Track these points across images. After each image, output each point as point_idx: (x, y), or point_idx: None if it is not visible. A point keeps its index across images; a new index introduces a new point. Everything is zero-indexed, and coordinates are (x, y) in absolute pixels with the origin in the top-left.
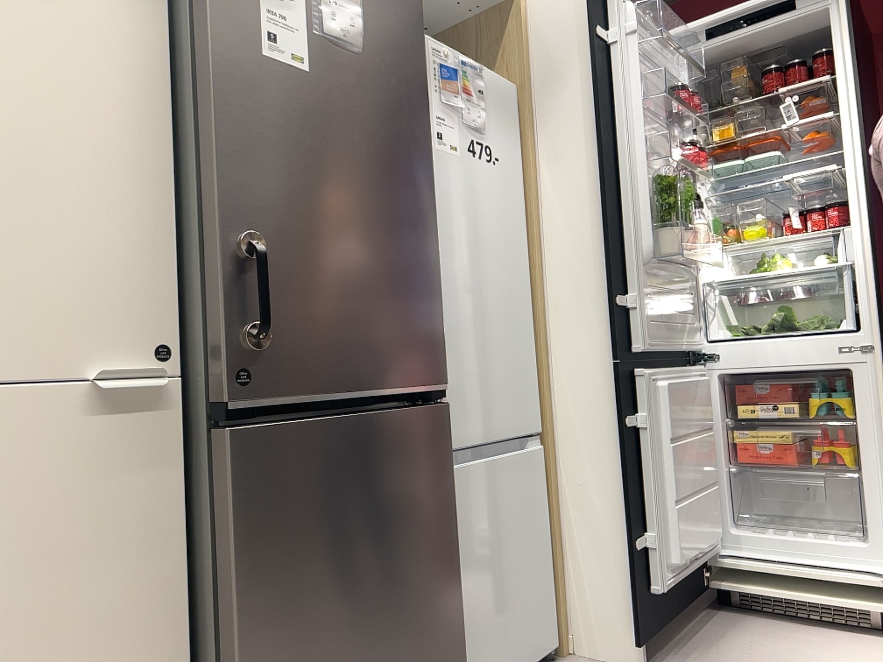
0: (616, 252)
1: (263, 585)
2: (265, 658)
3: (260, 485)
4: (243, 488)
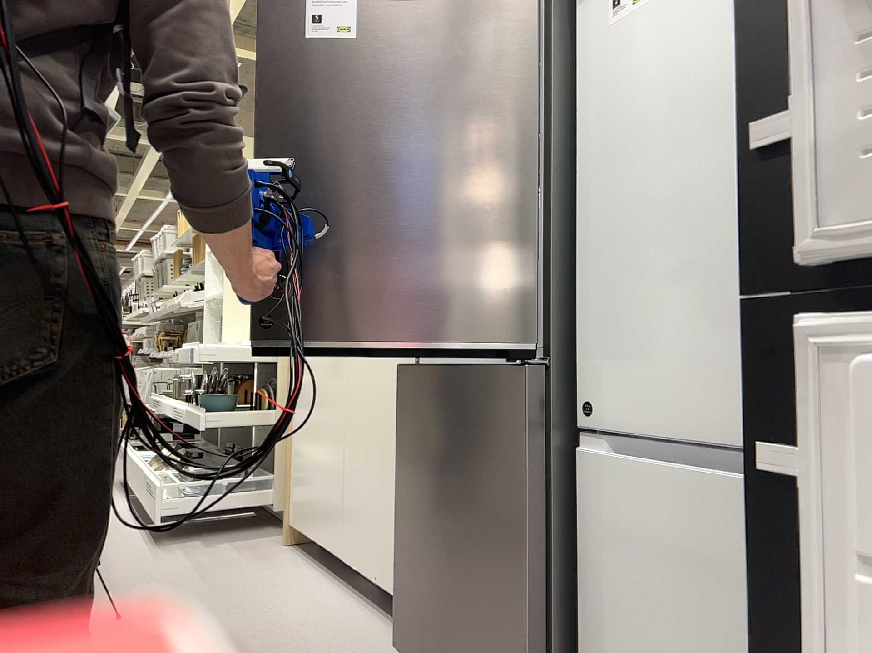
0: (780, 3)
1: (404, 465)
2: (404, 511)
3: (406, 403)
4: (401, 403)
